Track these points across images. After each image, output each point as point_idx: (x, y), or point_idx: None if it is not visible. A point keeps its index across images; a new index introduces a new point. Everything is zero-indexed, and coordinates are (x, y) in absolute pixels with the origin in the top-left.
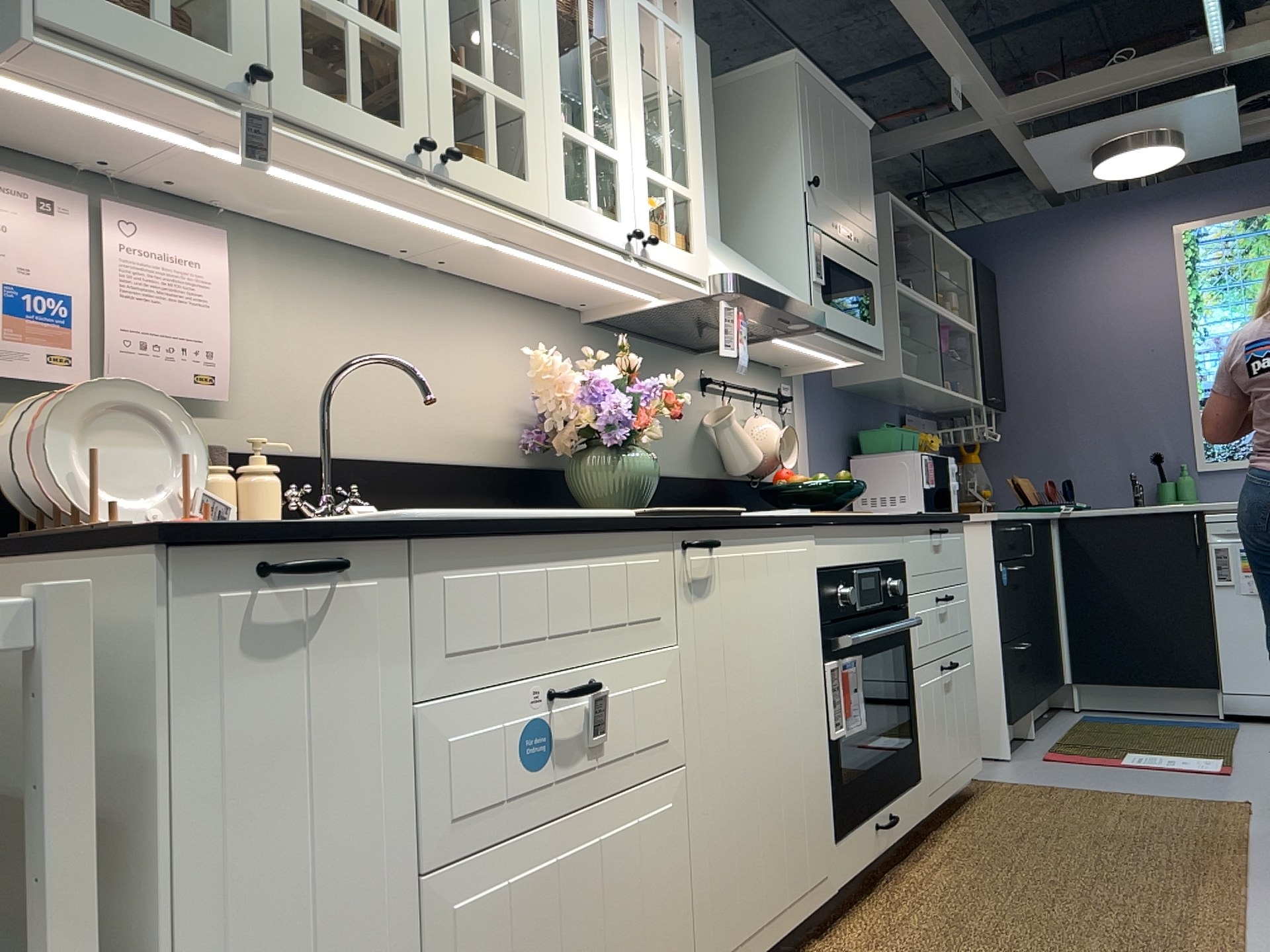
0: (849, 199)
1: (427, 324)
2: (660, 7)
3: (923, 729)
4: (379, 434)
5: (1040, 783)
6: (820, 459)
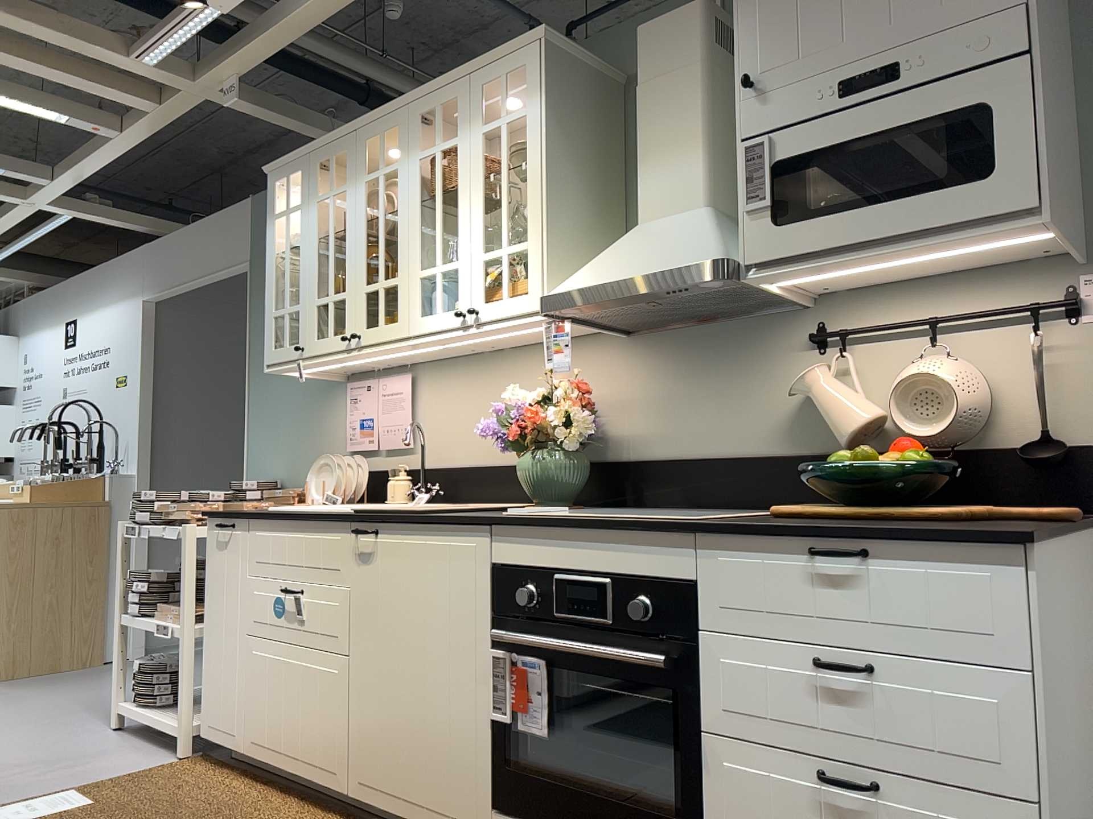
0: (881, 17)
1: (501, 382)
2: (501, 114)
3: None
4: (474, 452)
5: None
6: None
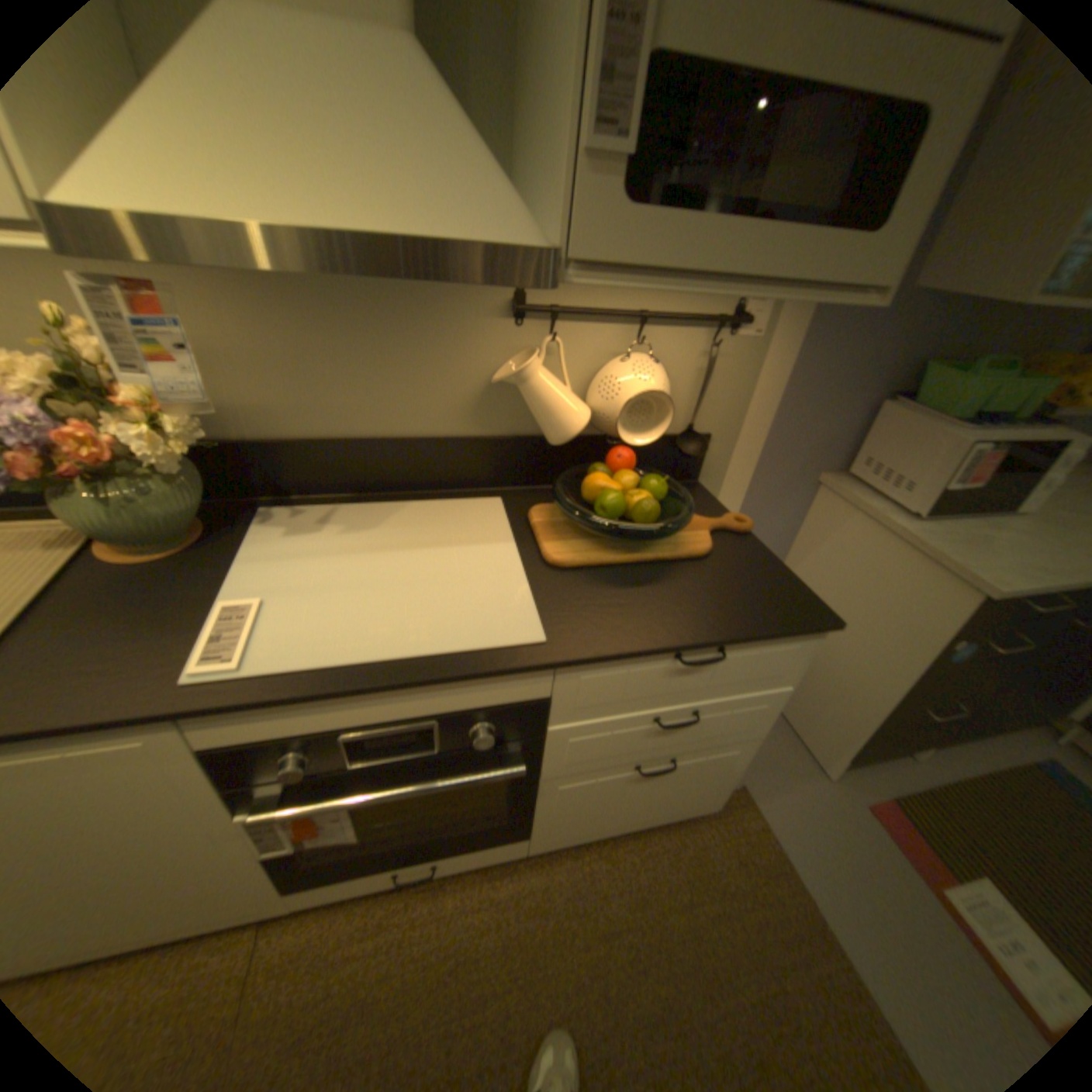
0: None
1: None
2: None
3: (549, 814)
4: None
5: (793, 852)
6: (803, 398)
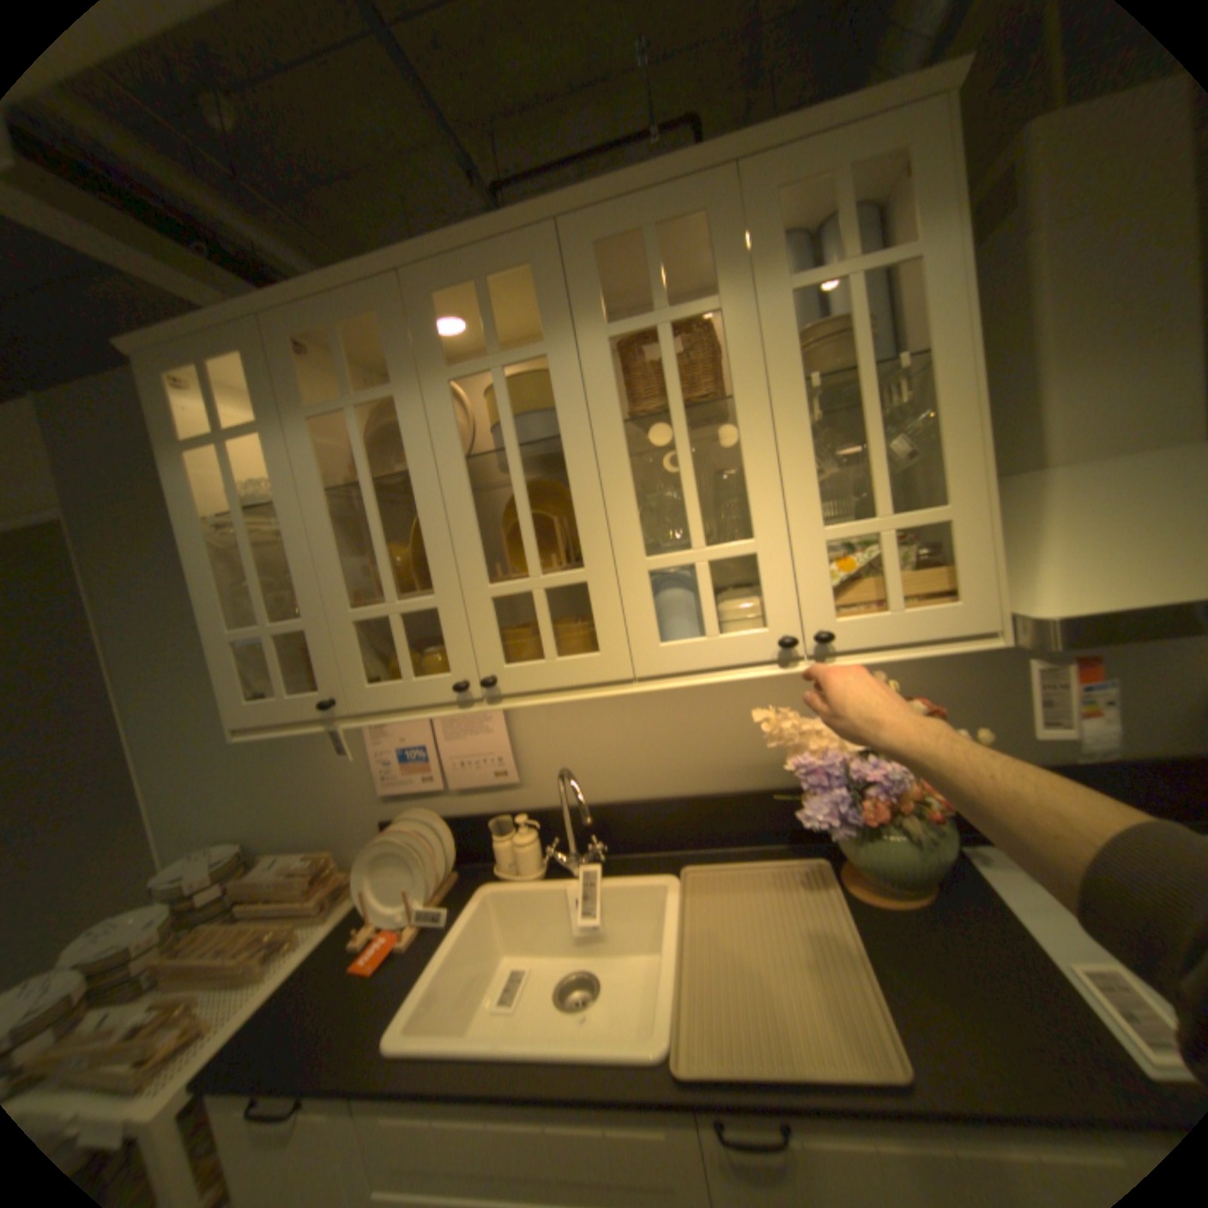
0: None
1: None
2: (850, 250)
3: None
4: (643, 780)
5: None
6: None
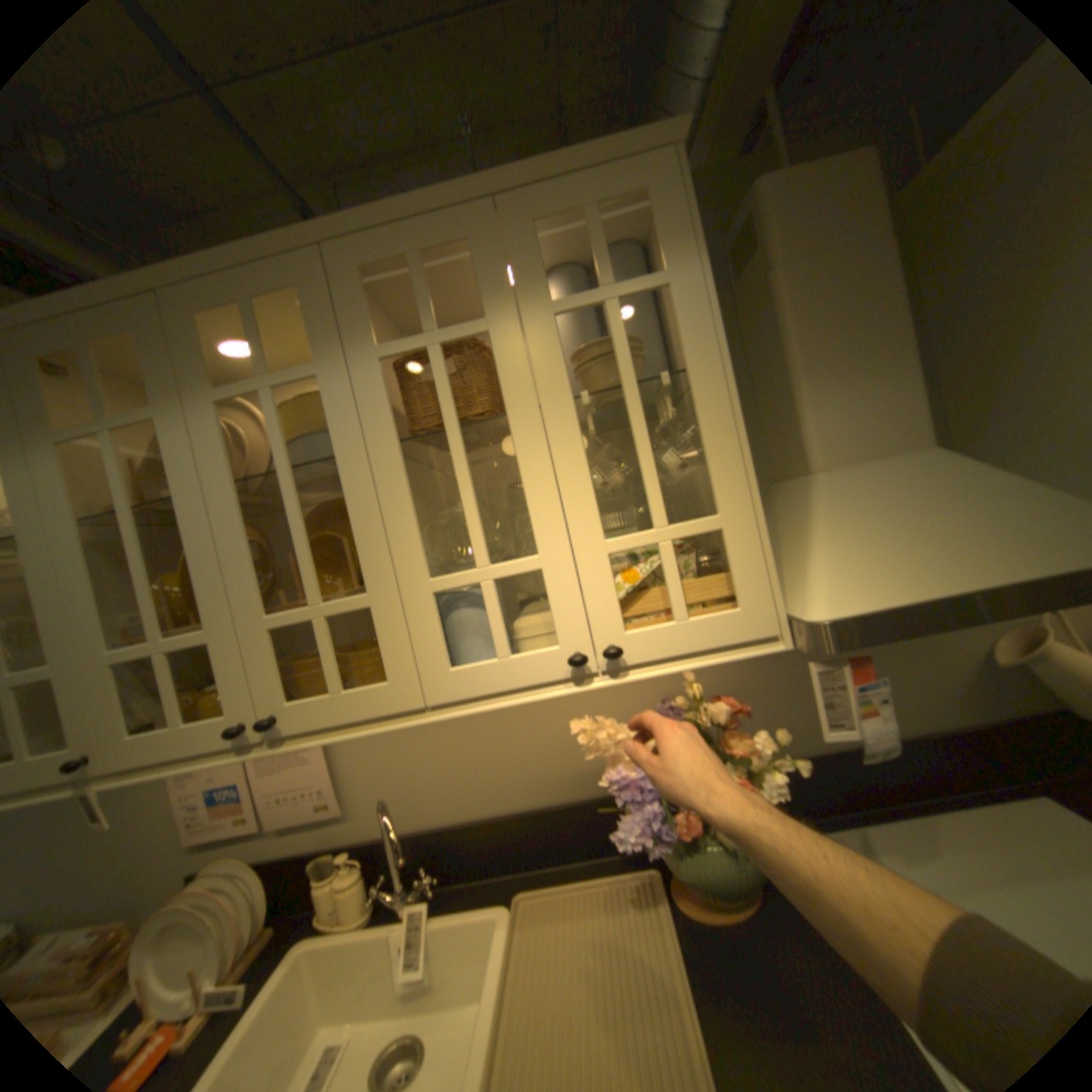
0: None
1: None
2: (603, 277)
3: None
4: (473, 799)
5: None
6: None
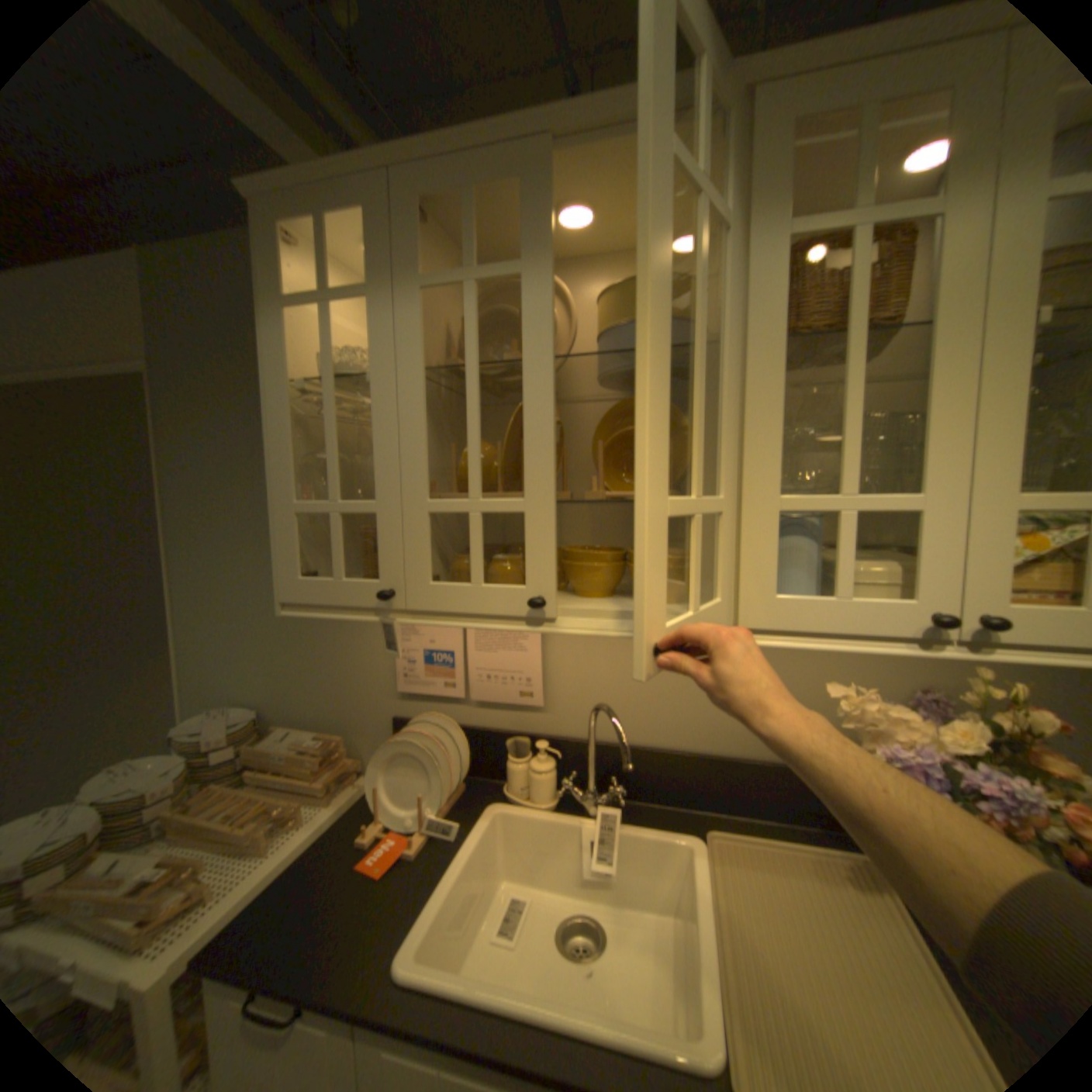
0: None
1: None
2: None
3: None
4: (676, 731)
5: None
6: None
